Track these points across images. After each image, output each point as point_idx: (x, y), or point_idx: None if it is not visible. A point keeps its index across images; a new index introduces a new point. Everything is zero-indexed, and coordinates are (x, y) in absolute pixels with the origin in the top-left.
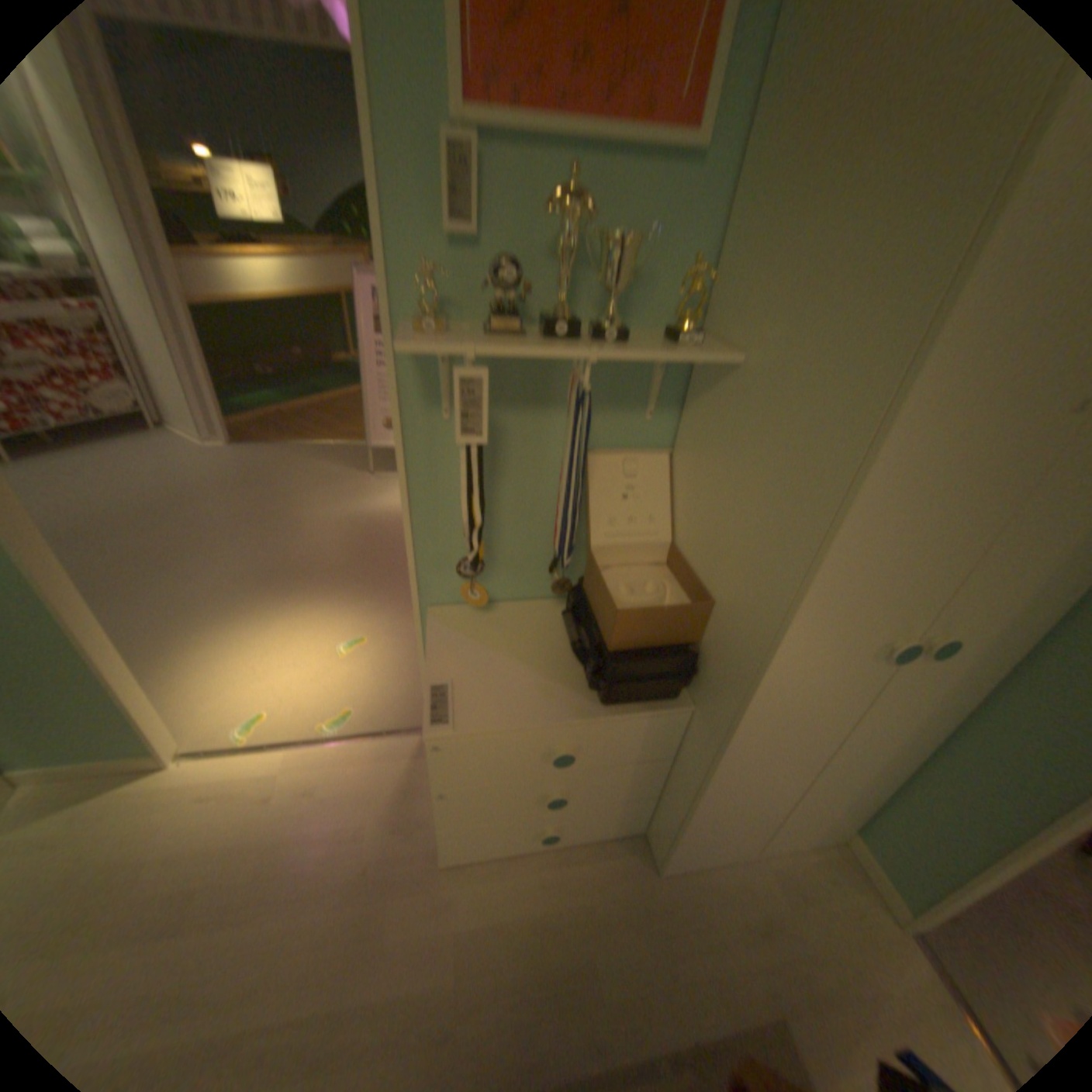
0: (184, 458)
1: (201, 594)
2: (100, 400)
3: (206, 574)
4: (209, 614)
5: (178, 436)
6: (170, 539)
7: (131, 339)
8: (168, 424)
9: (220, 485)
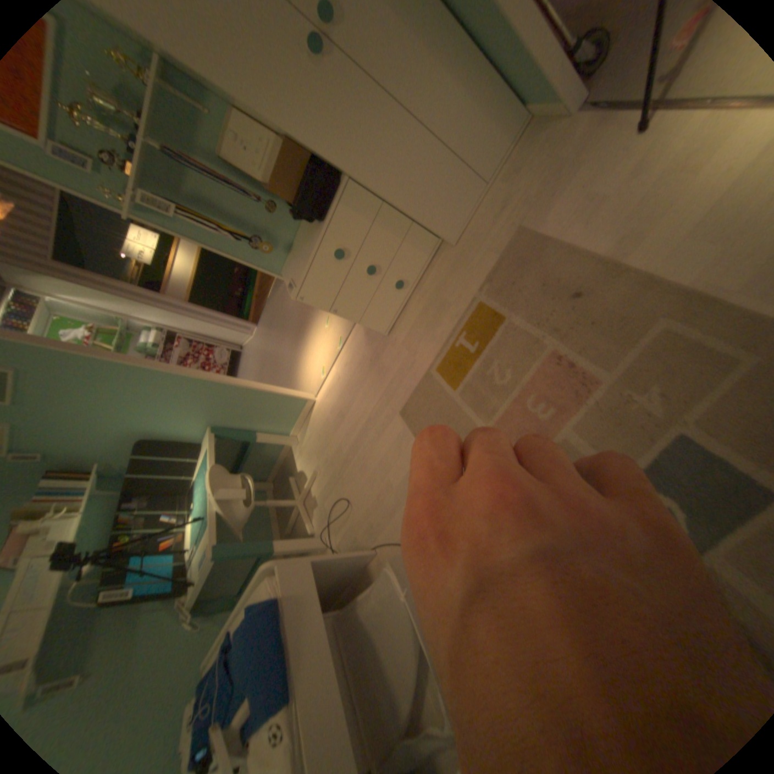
0: (254, 343)
1: (288, 362)
2: (222, 358)
3: (284, 357)
4: (294, 363)
5: (247, 340)
6: (271, 363)
7: (200, 331)
8: (242, 342)
9: (266, 335)
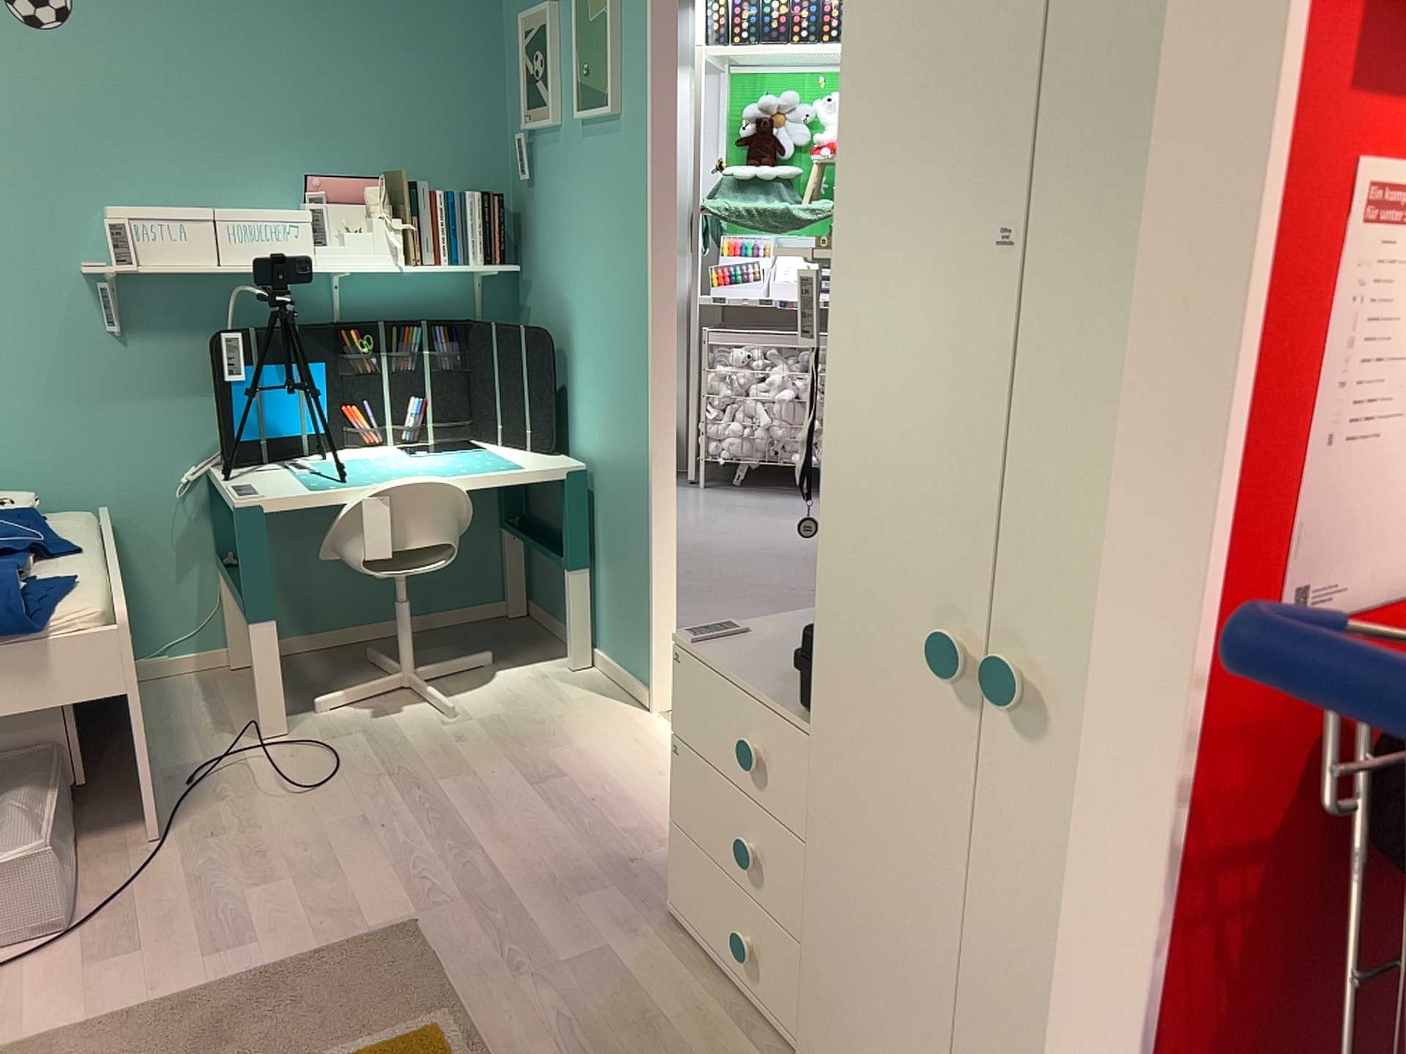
0: None
1: None
2: None
3: None
4: None
5: None
6: None
7: None
8: None
9: None
